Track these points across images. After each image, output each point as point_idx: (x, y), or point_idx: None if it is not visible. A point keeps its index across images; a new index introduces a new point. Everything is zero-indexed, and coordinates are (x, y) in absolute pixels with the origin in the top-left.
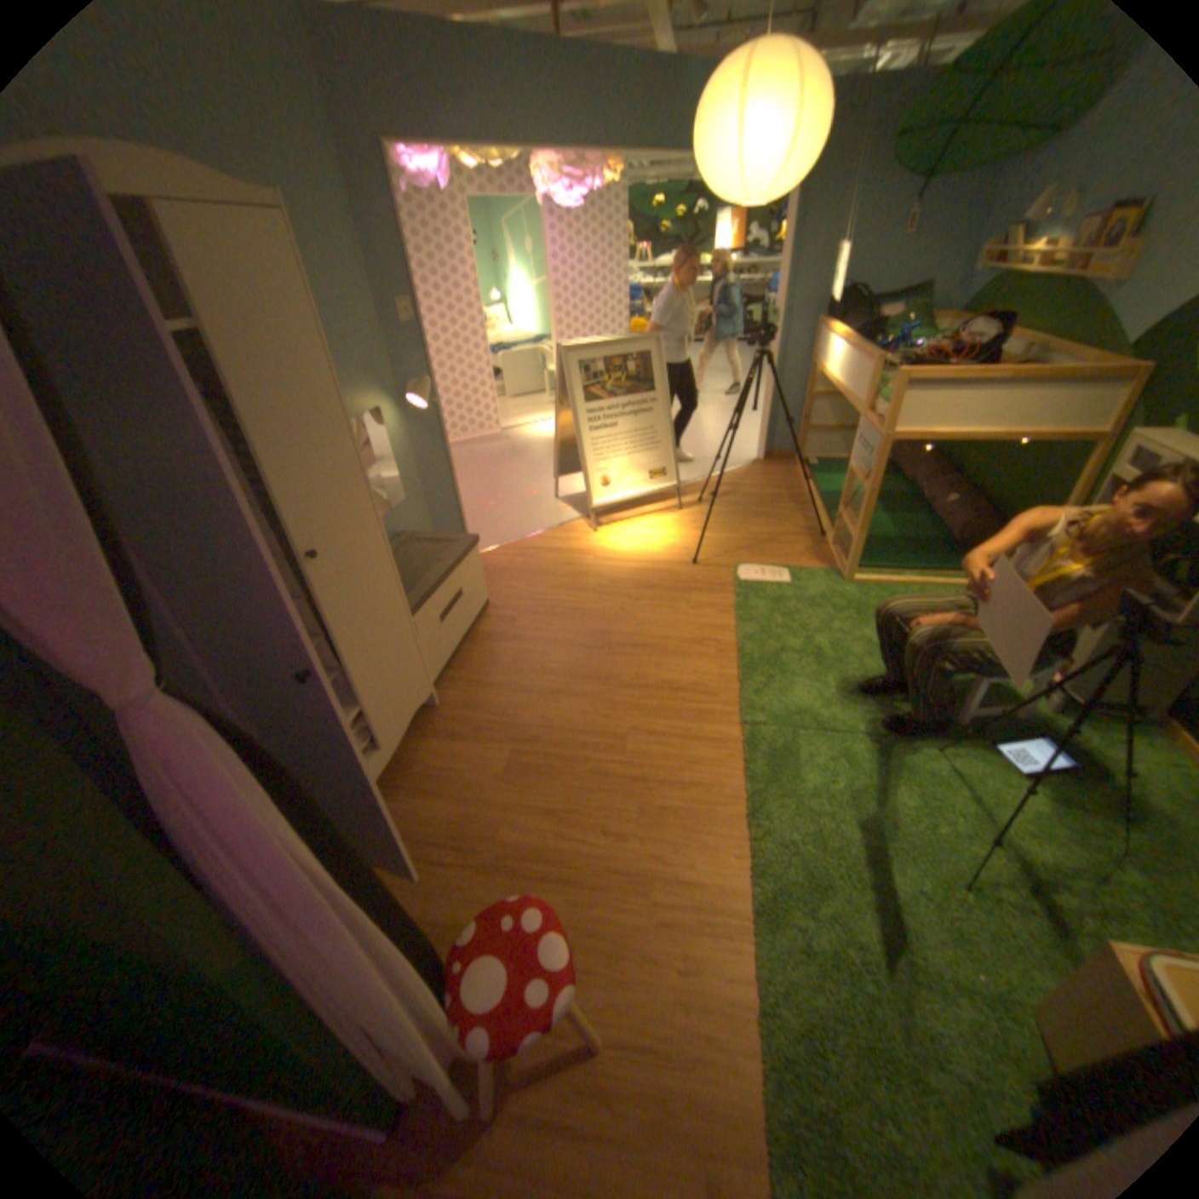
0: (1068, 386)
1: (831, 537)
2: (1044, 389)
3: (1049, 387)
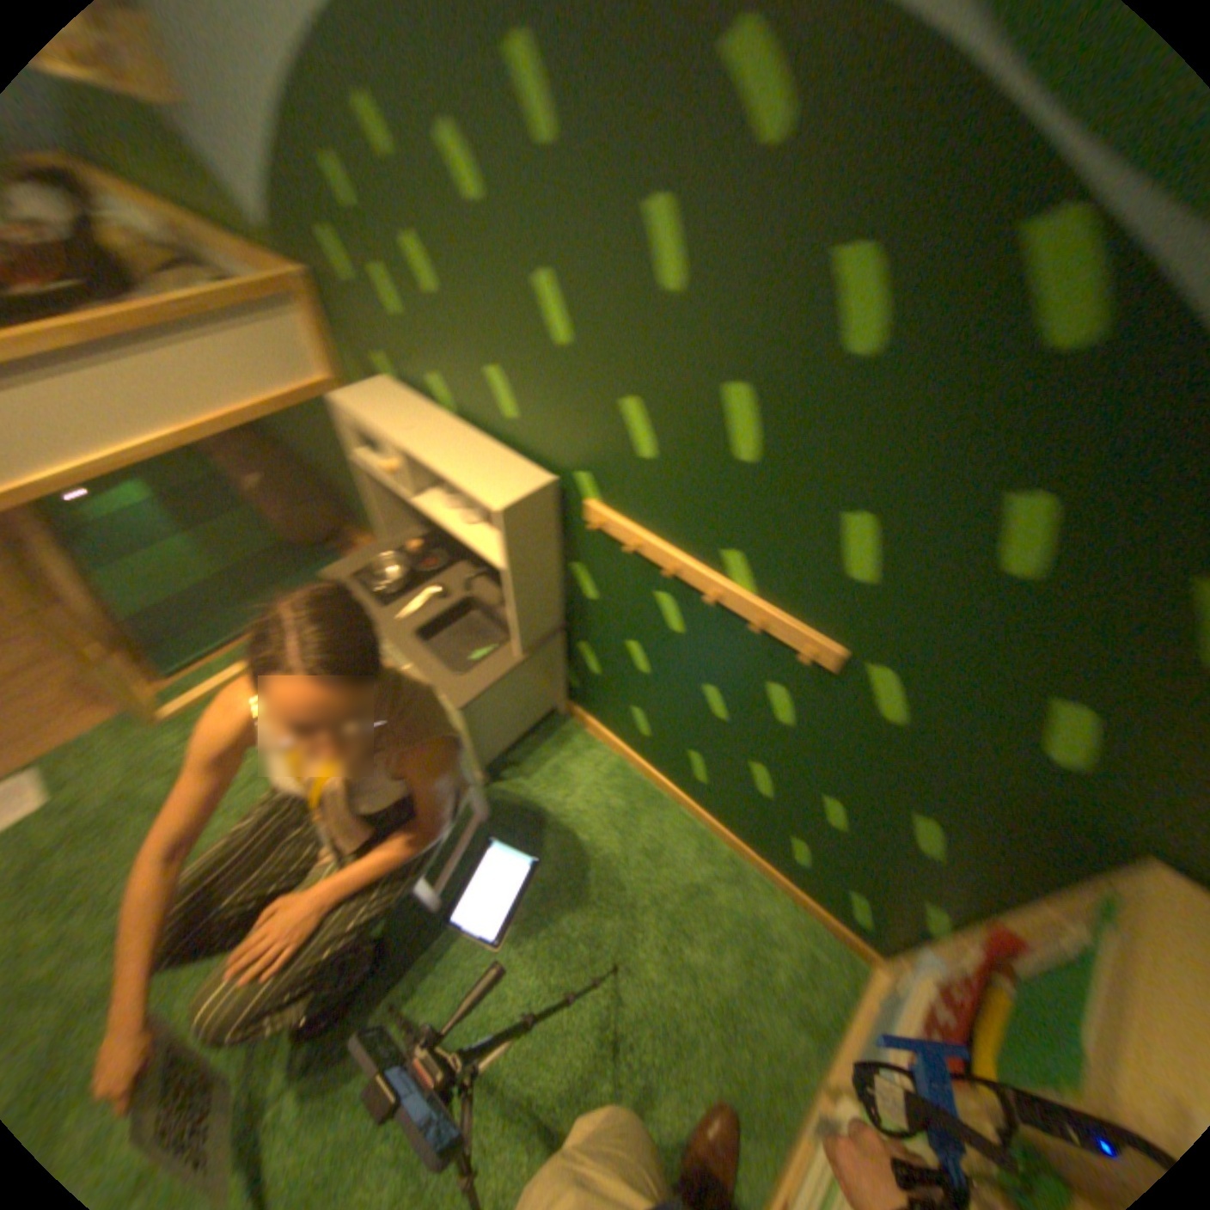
0: (228, 313)
1: (85, 652)
2: (193, 329)
3: (202, 322)
